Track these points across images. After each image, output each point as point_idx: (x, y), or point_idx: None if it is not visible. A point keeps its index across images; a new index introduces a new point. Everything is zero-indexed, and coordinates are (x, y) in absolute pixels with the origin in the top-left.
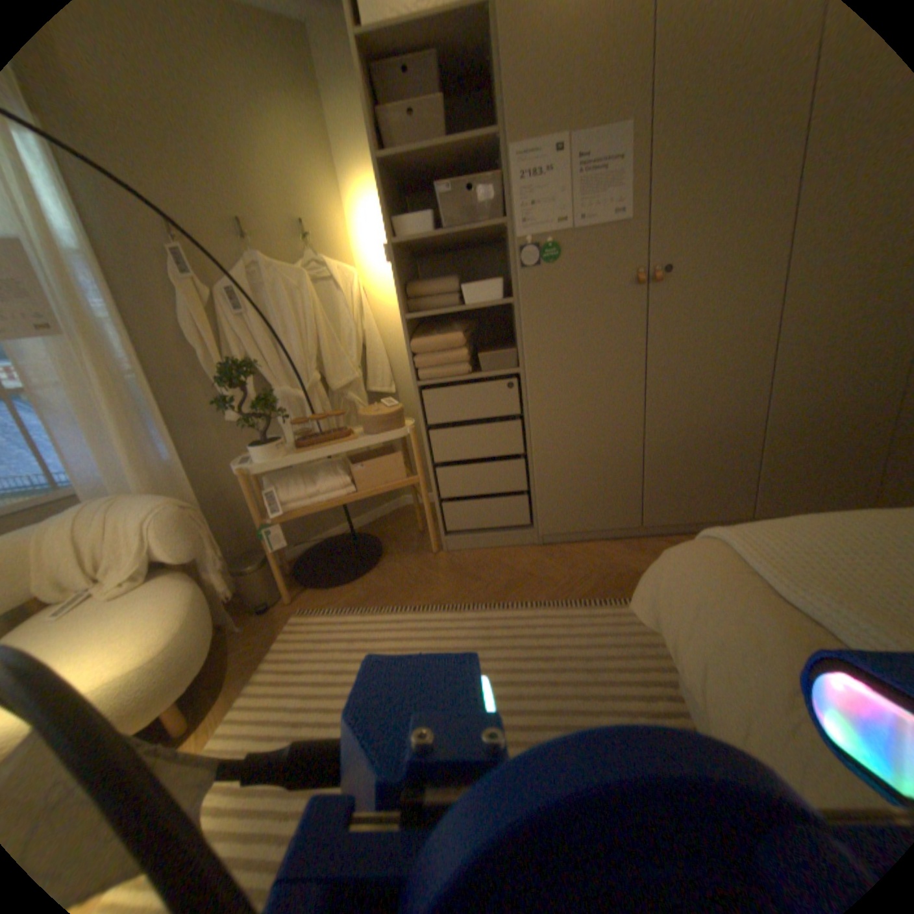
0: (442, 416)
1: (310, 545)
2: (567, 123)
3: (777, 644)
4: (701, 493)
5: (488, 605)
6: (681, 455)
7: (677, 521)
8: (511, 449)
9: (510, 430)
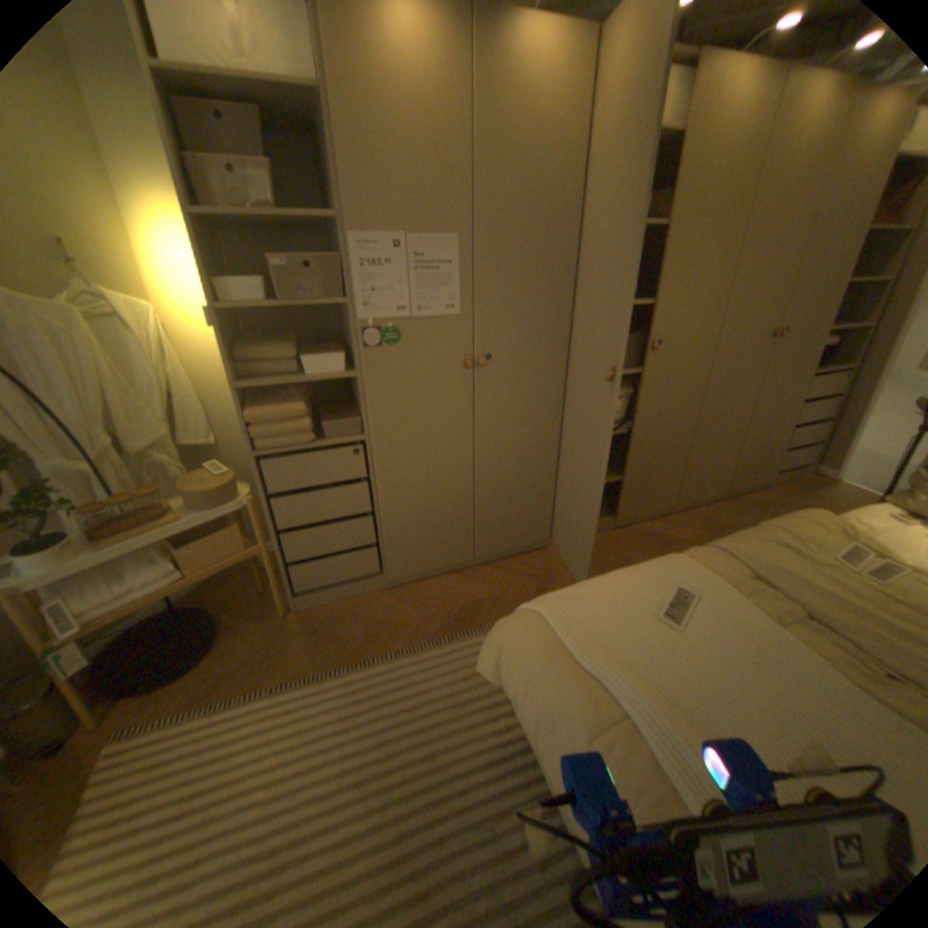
0: (287, 487)
1: (112, 642)
2: (403, 227)
3: (582, 705)
4: (517, 527)
5: (352, 669)
6: (502, 501)
7: (501, 551)
8: (361, 511)
9: (359, 494)
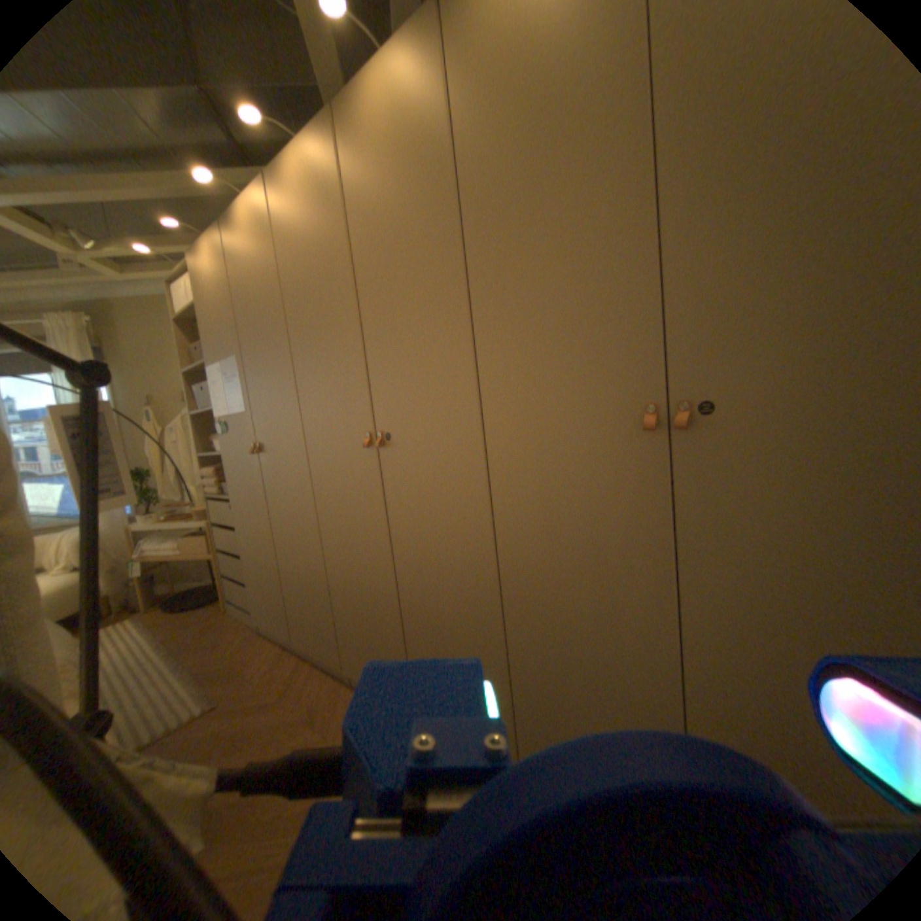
0: (214, 519)
1: (202, 585)
2: (218, 357)
3: None
4: (311, 631)
5: (165, 655)
6: (295, 591)
7: (305, 651)
8: (237, 552)
9: (234, 538)
